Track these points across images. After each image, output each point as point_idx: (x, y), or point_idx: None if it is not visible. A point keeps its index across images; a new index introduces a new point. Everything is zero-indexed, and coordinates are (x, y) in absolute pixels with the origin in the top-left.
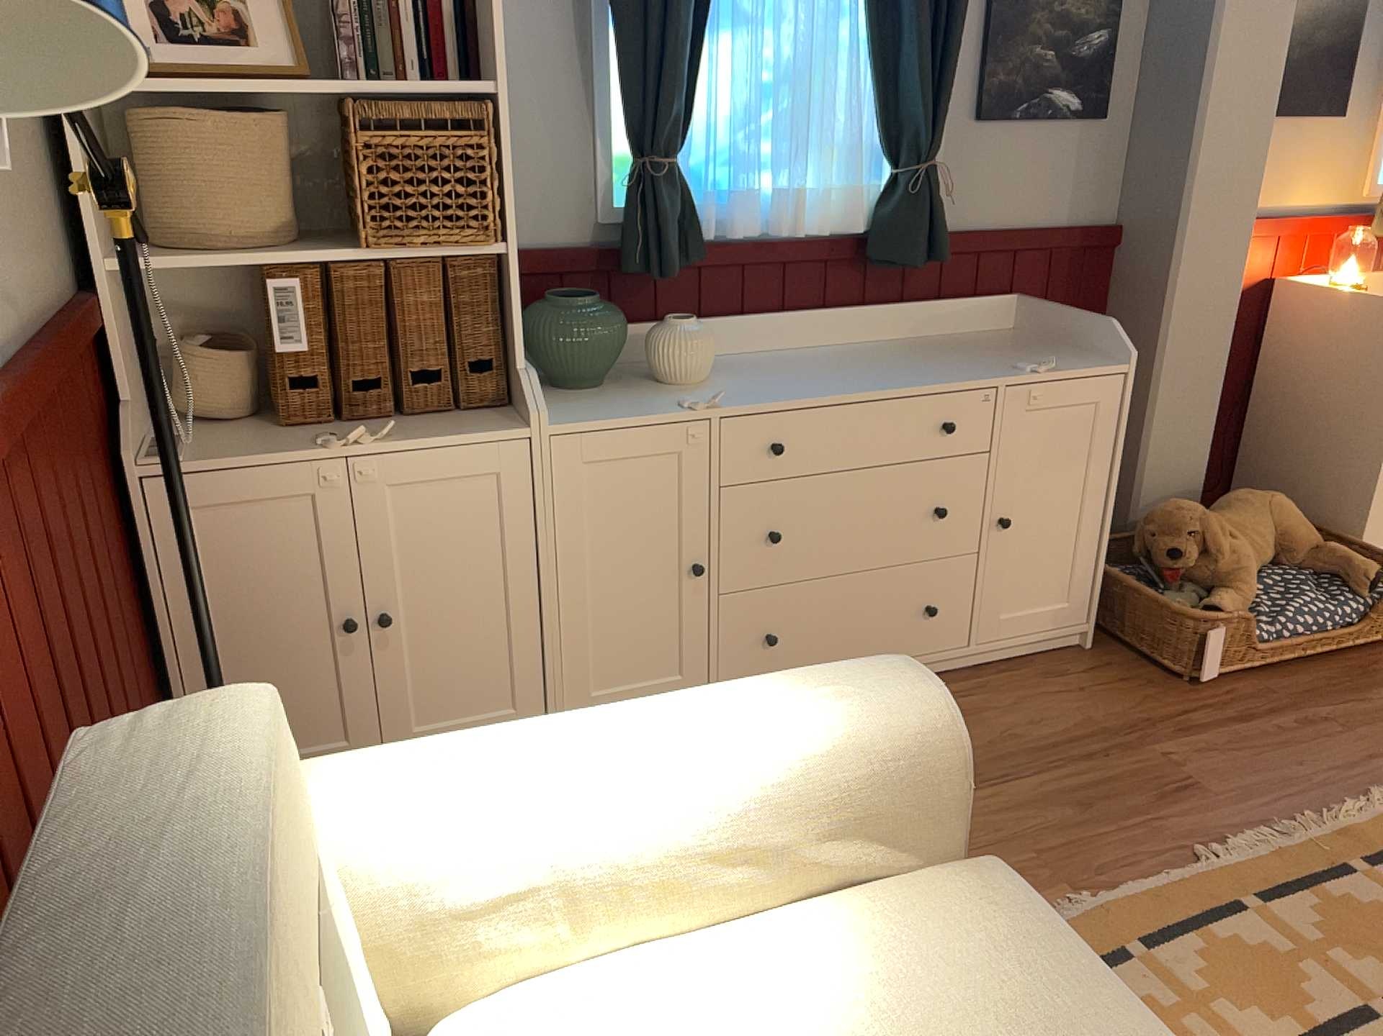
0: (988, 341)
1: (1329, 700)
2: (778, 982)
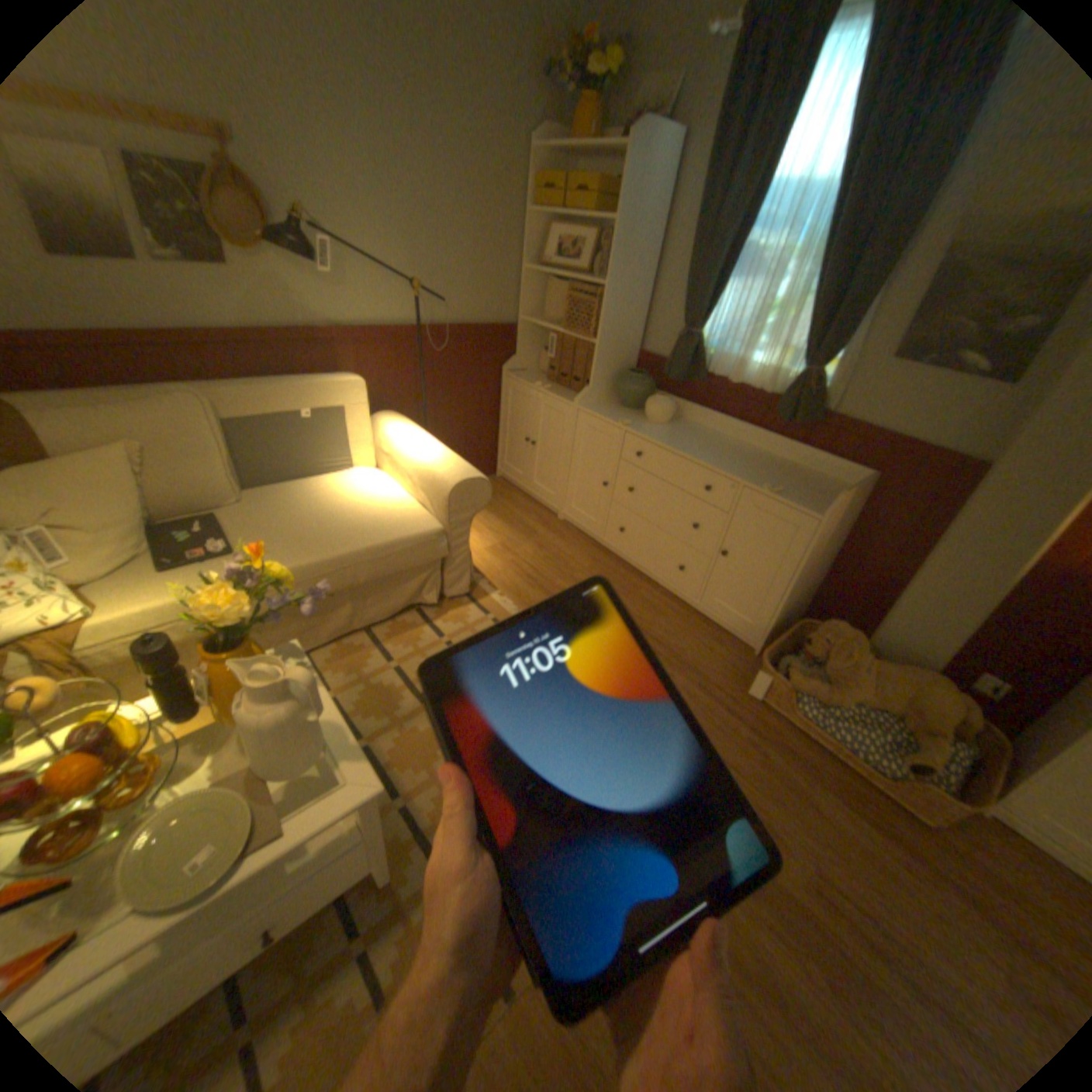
0: (822, 484)
1: (792, 764)
2: (387, 499)
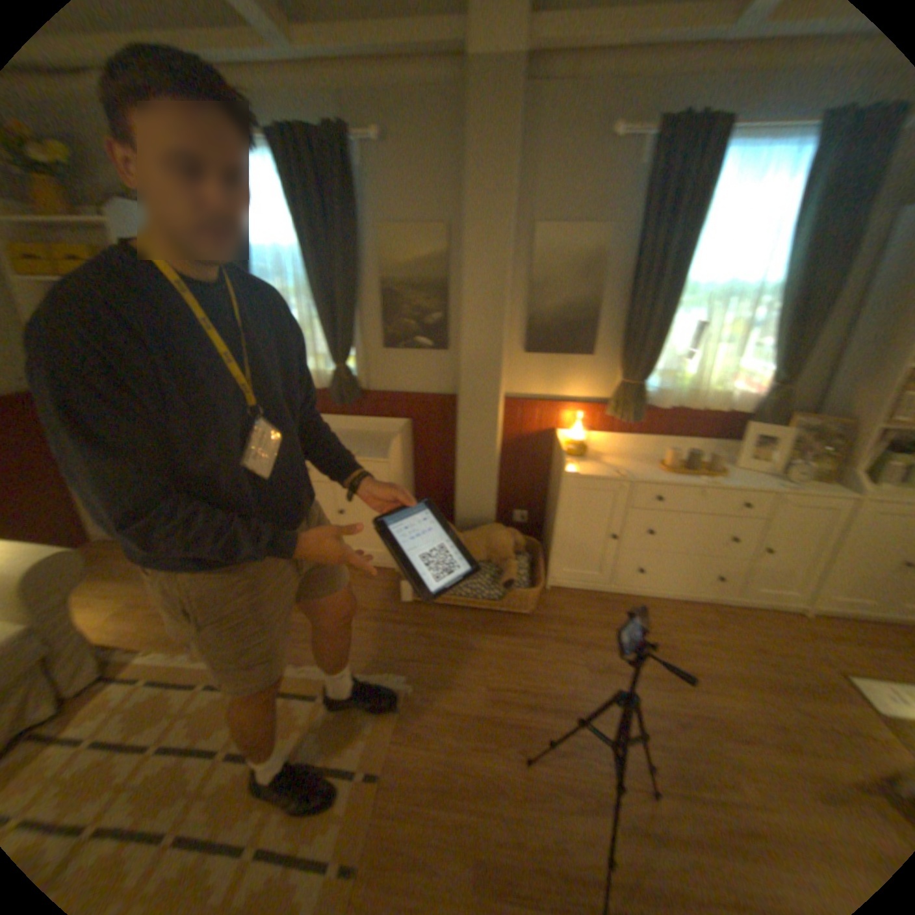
0: (382, 437)
1: (447, 631)
2: None
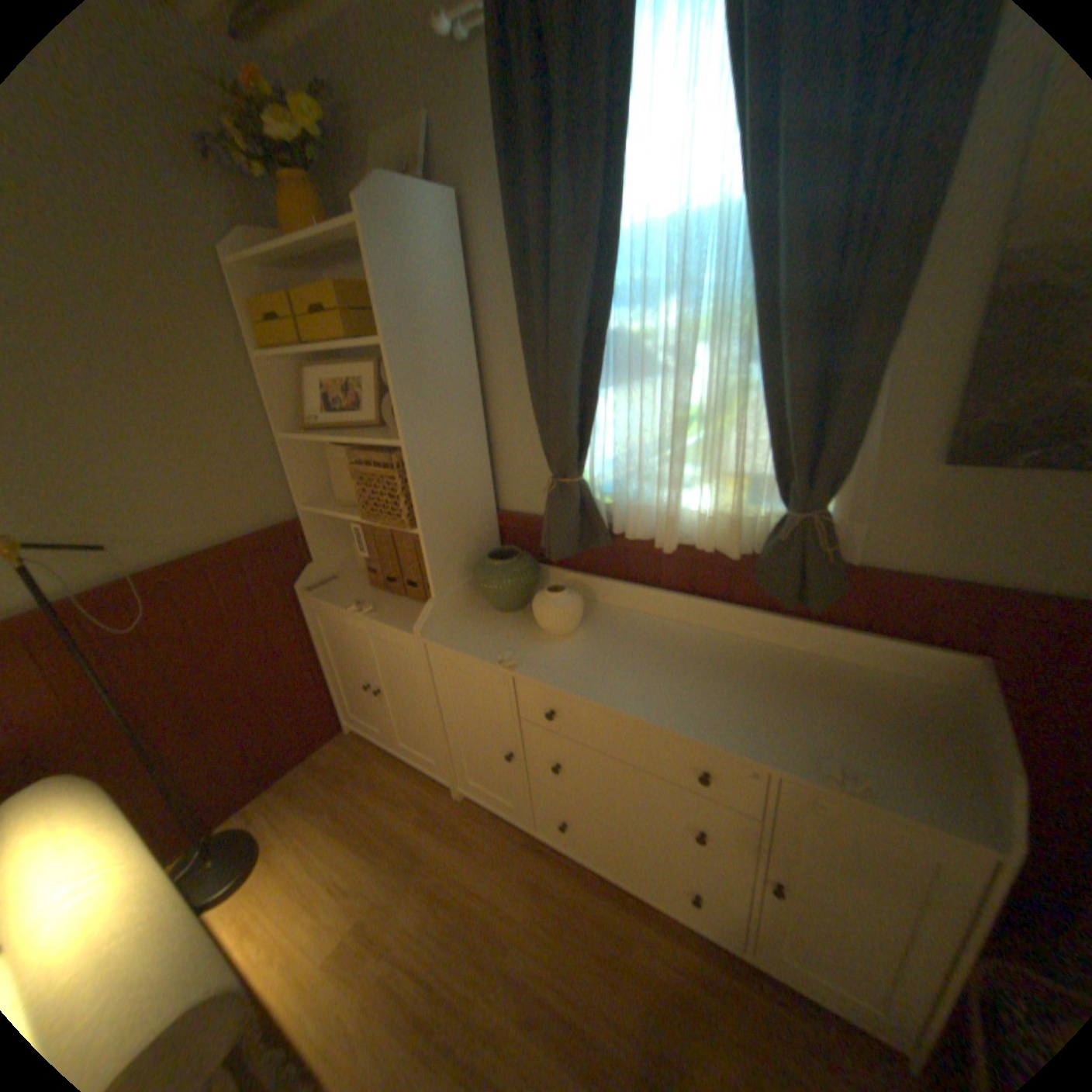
0: (896, 696)
1: None
2: None
